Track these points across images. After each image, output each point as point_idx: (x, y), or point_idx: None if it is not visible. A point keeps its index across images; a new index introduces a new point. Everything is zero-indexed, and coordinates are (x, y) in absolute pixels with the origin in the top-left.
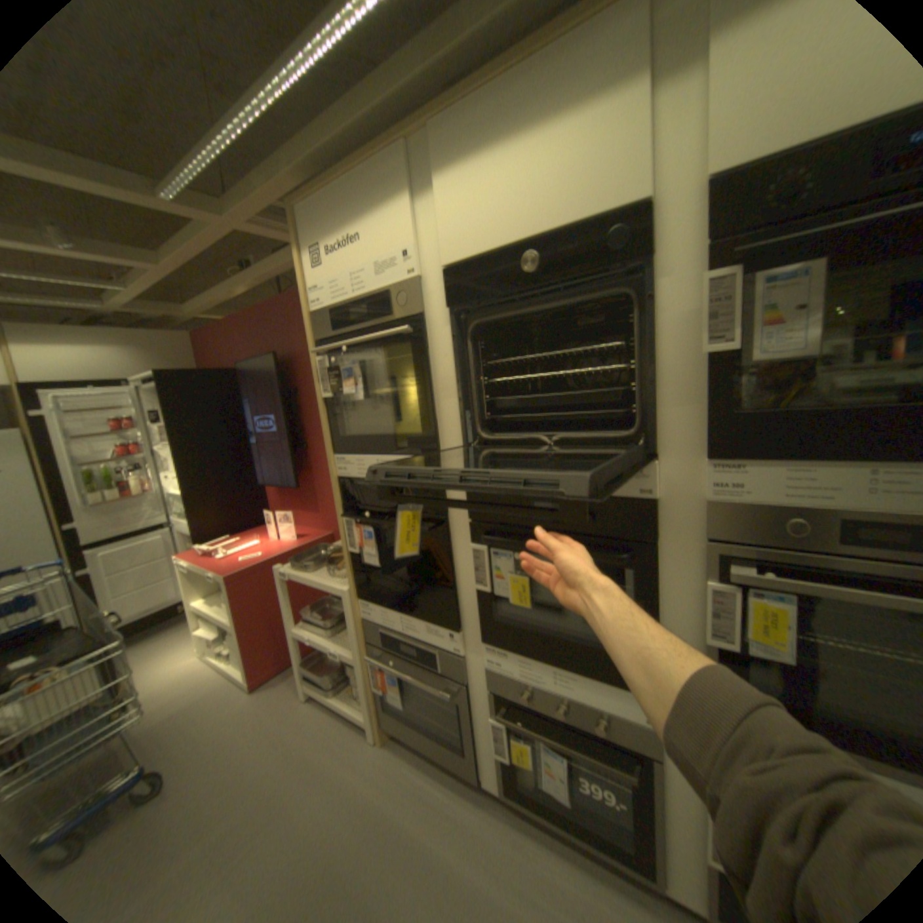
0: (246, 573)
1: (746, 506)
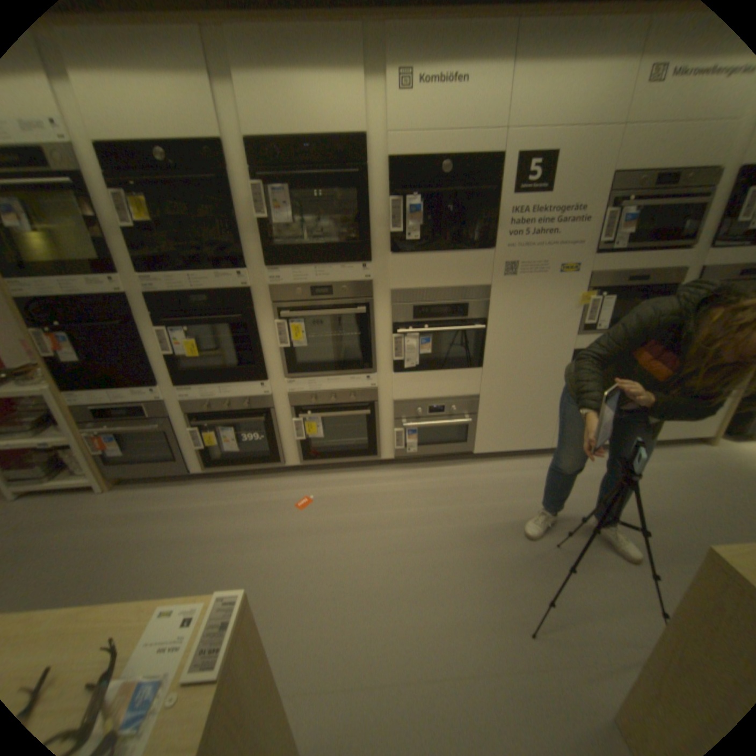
0: None
1: (283, 288)
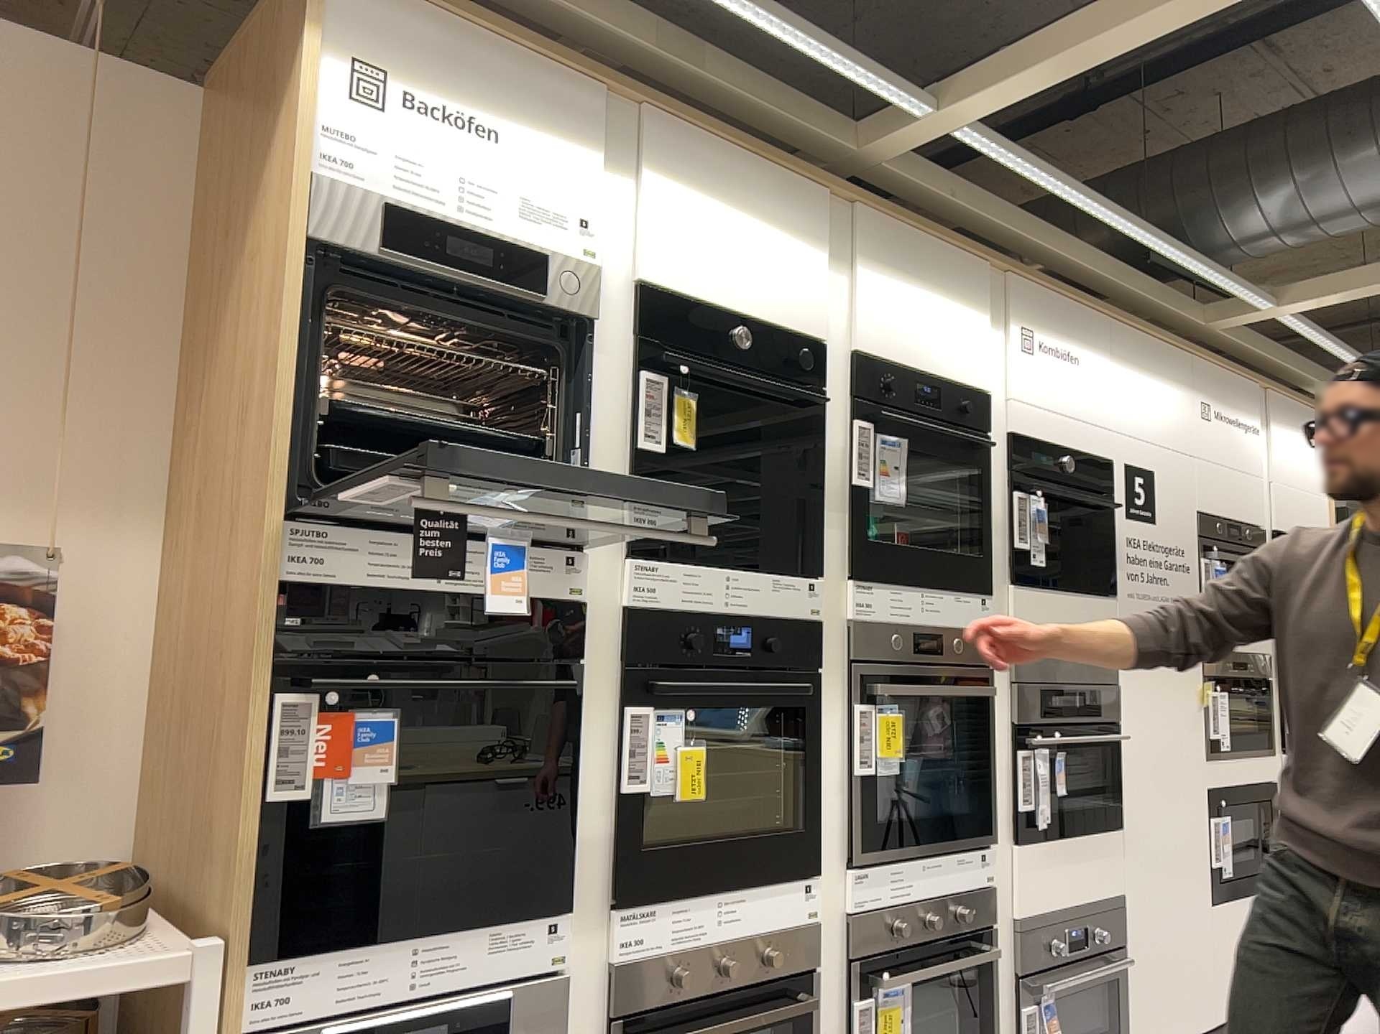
0: None
1: (866, 621)
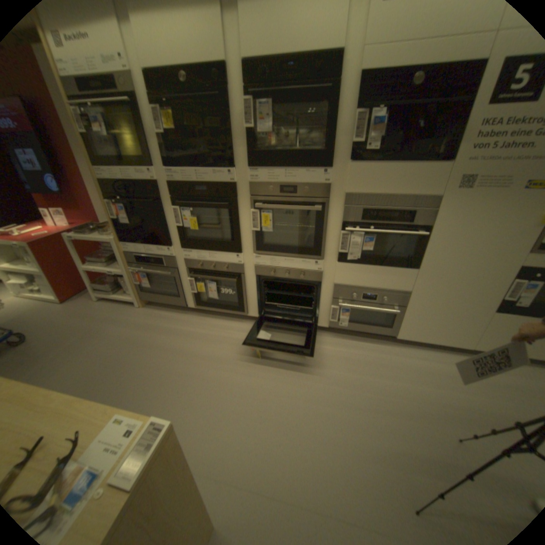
0: (40, 241)
1: (259, 184)
